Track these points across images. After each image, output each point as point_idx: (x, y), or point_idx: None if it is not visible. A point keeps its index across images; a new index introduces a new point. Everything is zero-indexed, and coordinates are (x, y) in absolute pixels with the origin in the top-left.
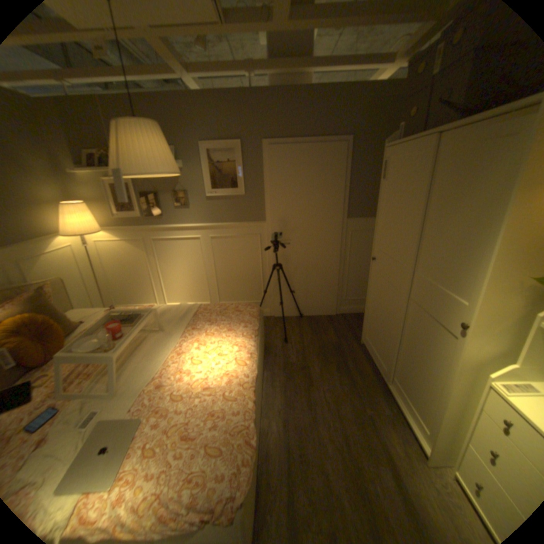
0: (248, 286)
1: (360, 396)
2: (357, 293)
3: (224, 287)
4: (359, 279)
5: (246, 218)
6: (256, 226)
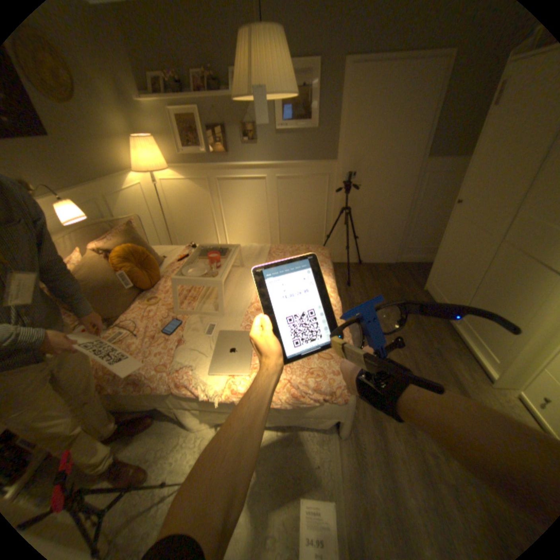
0: (310, 231)
1: (427, 332)
2: (422, 242)
3: (286, 231)
4: (427, 226)
5: (317, 156)
6: (326, 166)
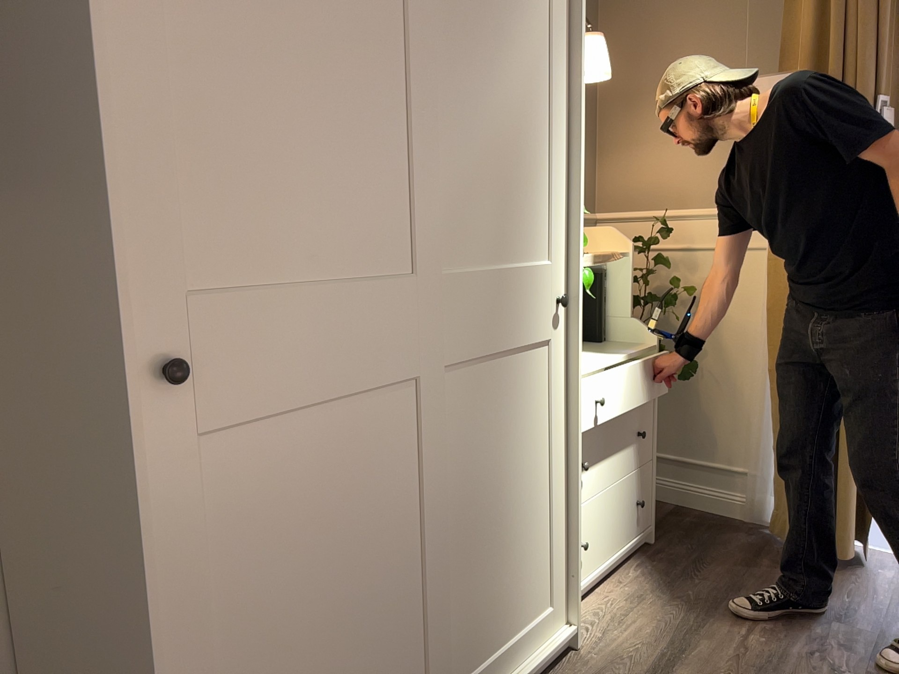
0: None
1: None
2: None
3: None
4: None
5: None
6: None
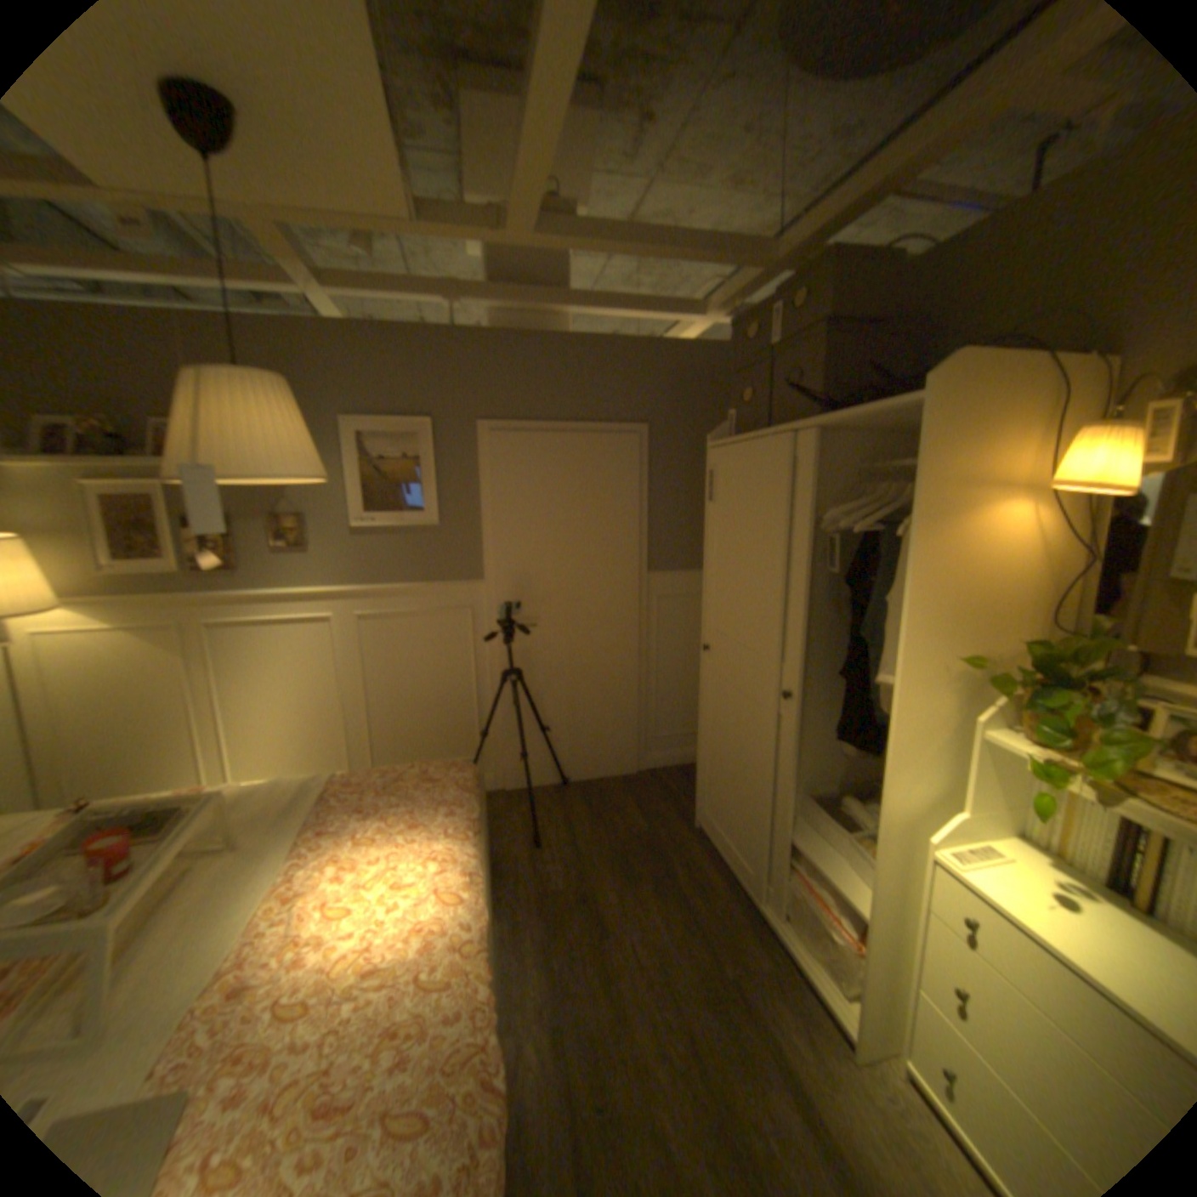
0: (443, 724)
1: (707, 941)
2: (676, 723)
3: (385, 730)
4: (677, 692)
5: (442, 573)
6: (463, 590)
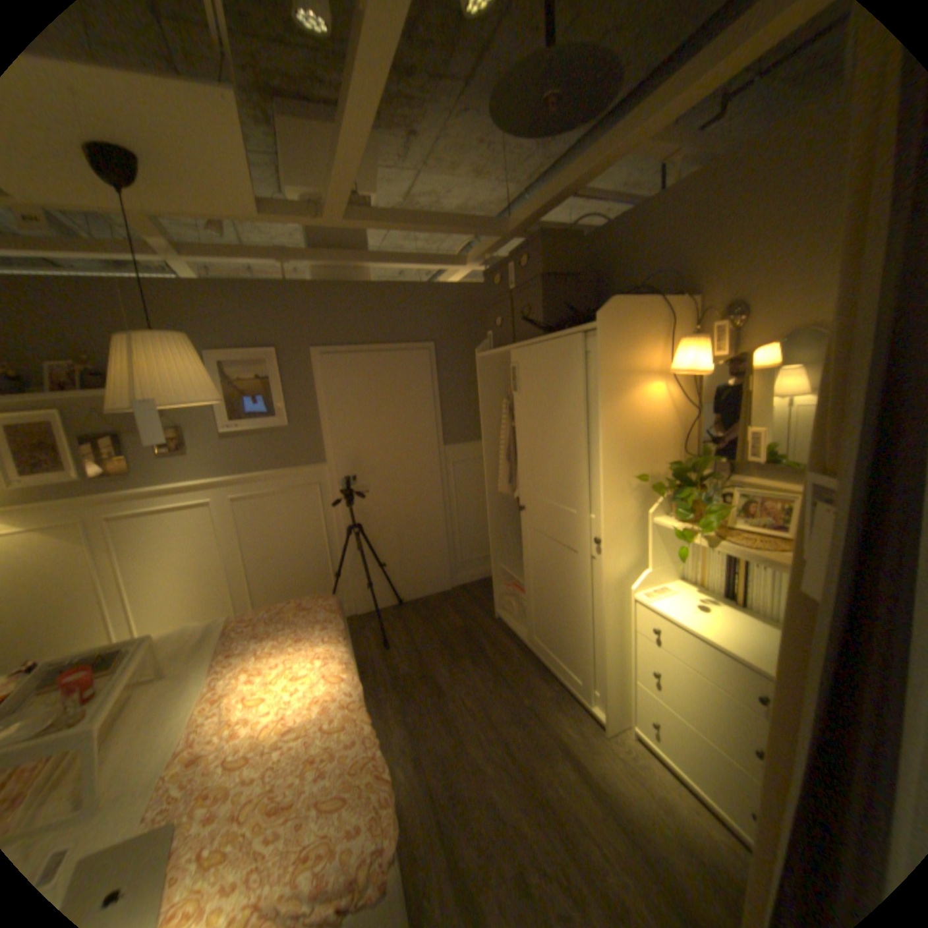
0: (305, 573)
1: (510, 687)
2: (475, 550)
3: (261, 583)
4: (474, 529)
5: (294, 461)
6: (312, 472)
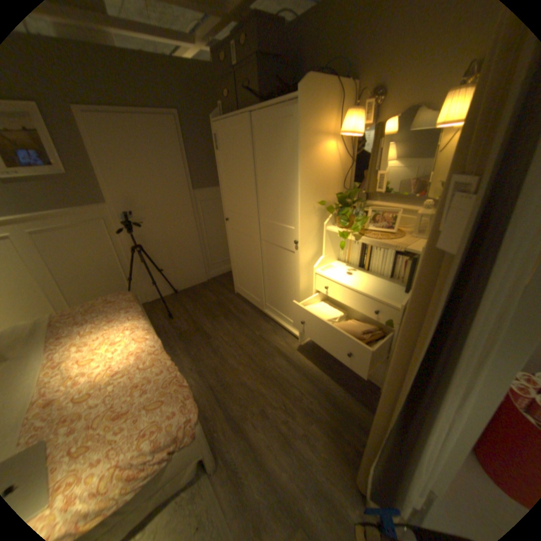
0: (105, 279)
1: (247, 327)
2: (219, 256)
3: (72, 289)
4: (217, 243)
5: (78, 201)
6: (95, 209)
